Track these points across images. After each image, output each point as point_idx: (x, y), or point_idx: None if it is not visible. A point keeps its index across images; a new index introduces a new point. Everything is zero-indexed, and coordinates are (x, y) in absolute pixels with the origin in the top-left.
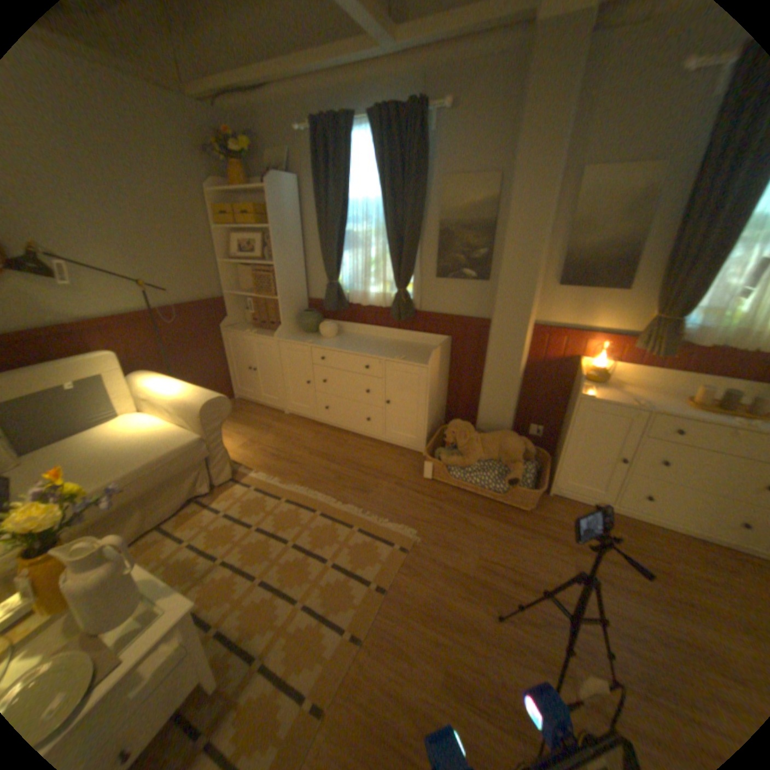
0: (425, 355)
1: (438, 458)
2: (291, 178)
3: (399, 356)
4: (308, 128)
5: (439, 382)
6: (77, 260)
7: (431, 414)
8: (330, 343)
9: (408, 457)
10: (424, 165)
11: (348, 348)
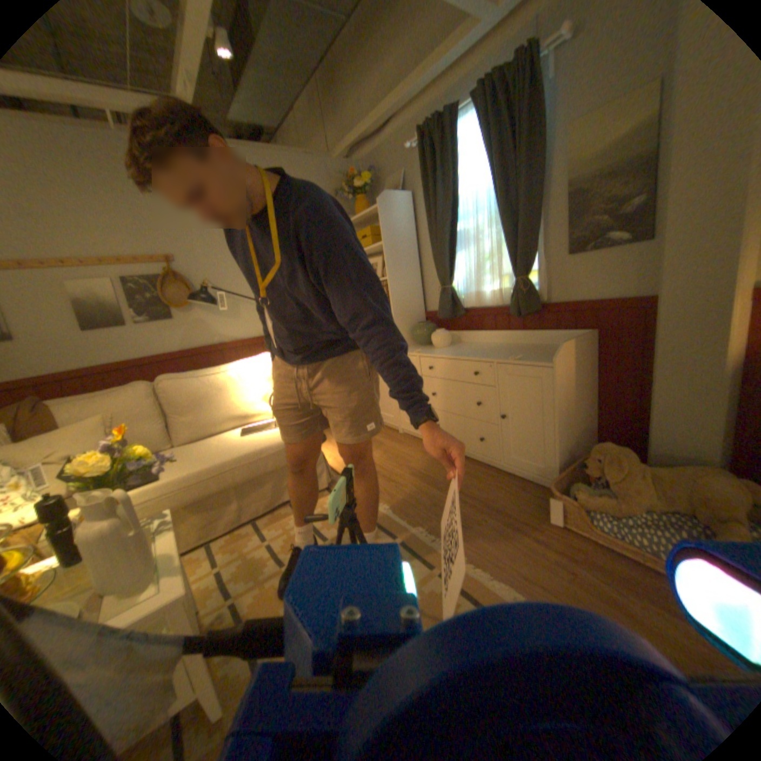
0: (556, 354)
1: (576, 497)
2: (406, 193)
3: (516, 356)
4: (419, 140)
5: (581, 392)
6: (238, 292)
7: (568, 435)
8: (440, 351)
9: (536, 493)
10: (541, 119)
11: (458, 354)
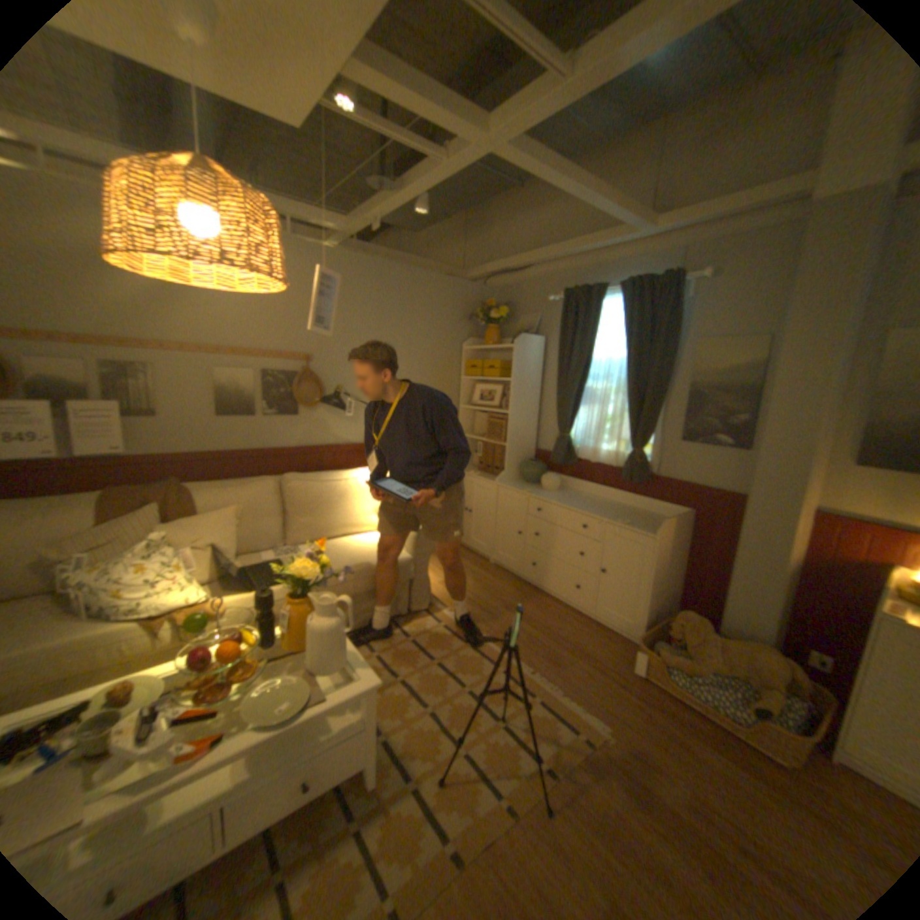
0: (657, 526)
1: (659, 655)
2: (539, 339)
3: (624, 520)
4: (562, 298)
5: (673, 562)
6: (361, 399)
7: (658, 598)
8: (550, 496)
9: (622, 646)
10: (676, 328)
11: (568, 504)
